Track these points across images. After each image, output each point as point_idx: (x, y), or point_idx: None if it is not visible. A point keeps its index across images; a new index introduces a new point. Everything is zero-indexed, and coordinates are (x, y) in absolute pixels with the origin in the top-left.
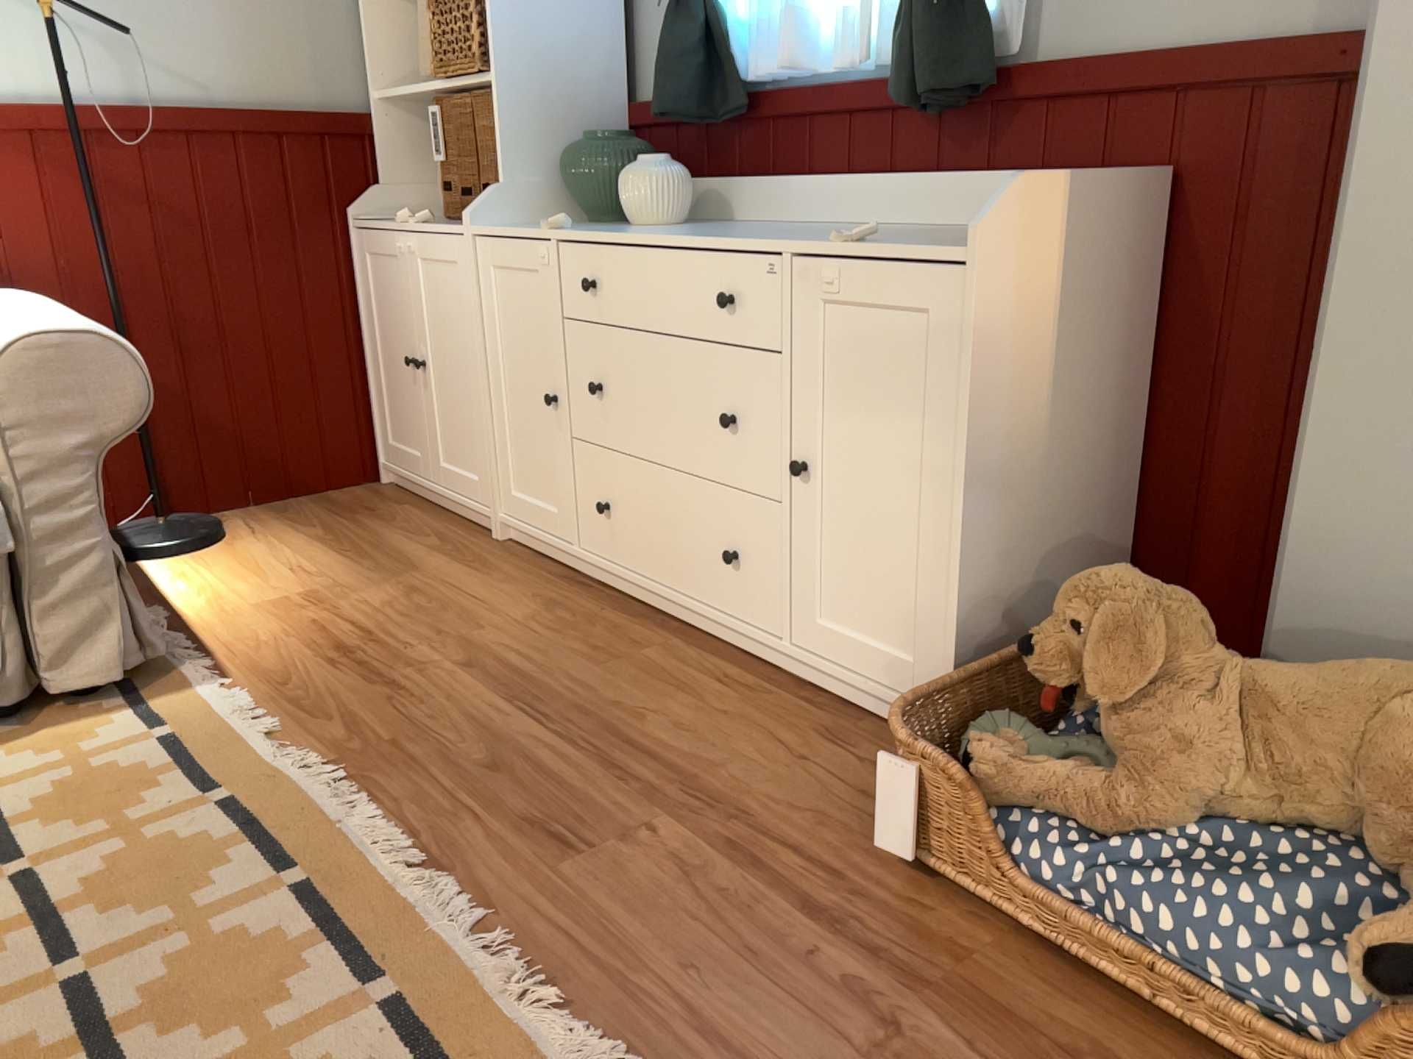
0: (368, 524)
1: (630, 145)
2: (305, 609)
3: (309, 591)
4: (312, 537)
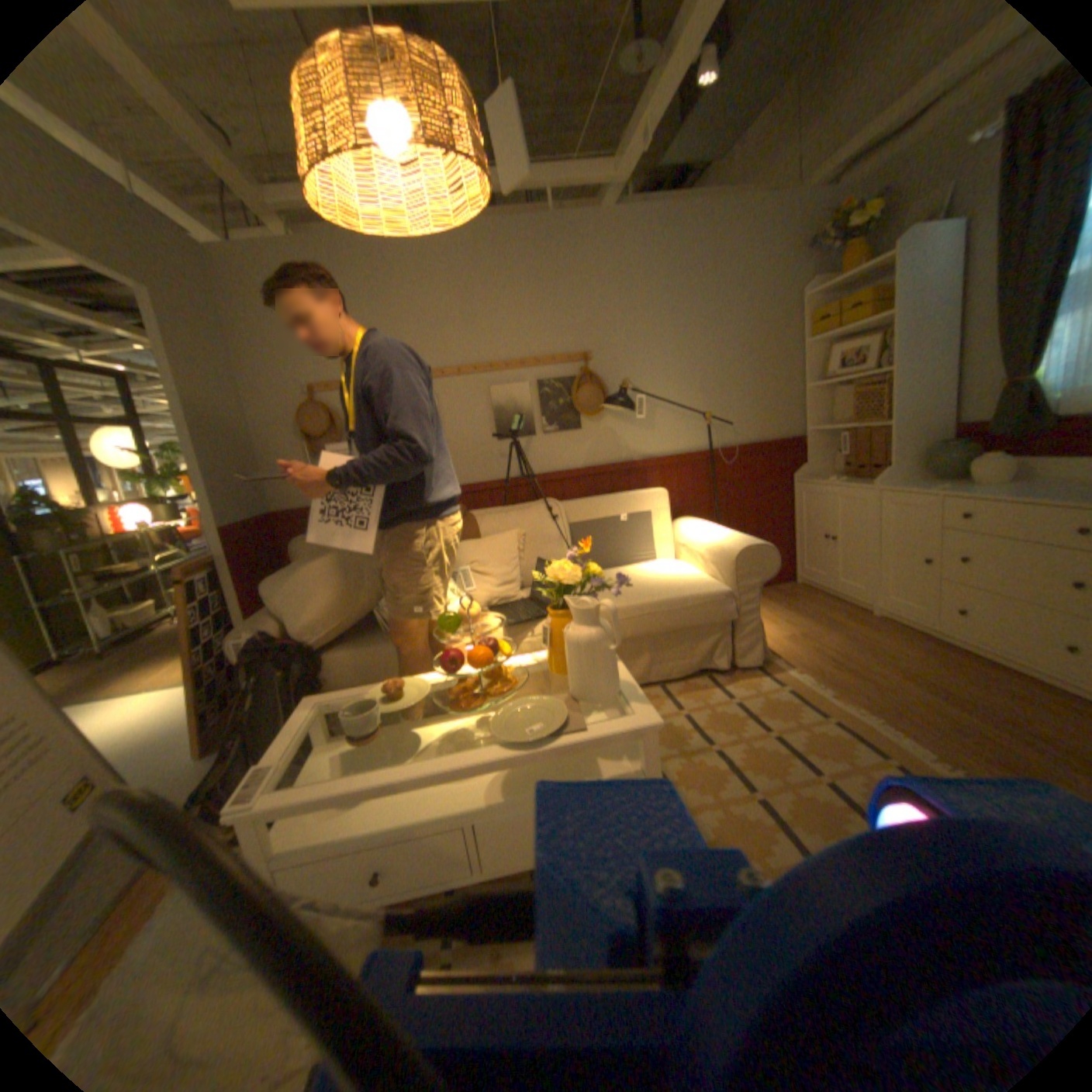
0: (805, 603)
1: (971, 444)
2: (805, 641)
3: (801, 633)
4: (784, 607)
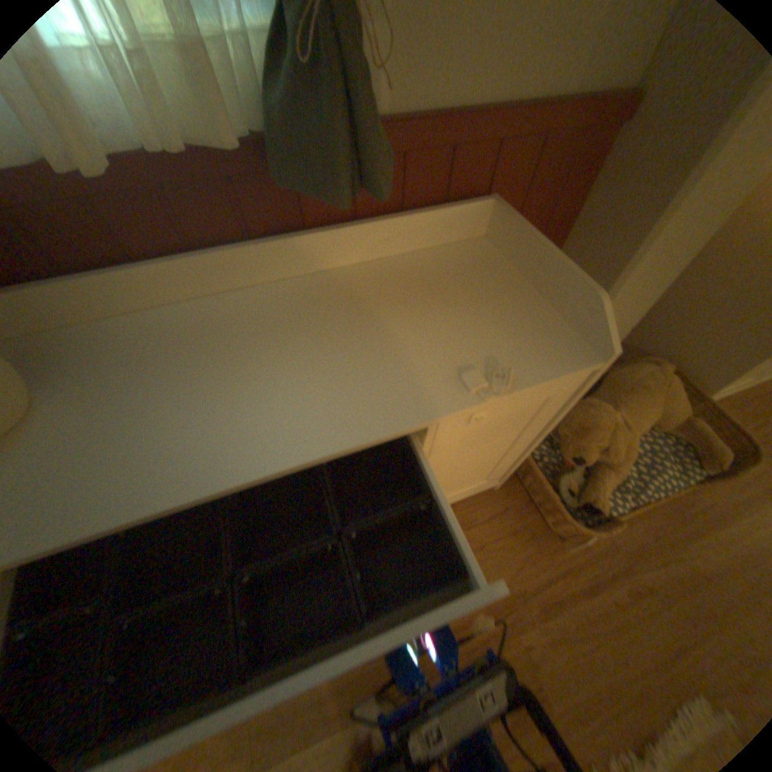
0: None
1: None
2: None
3: None
4: None
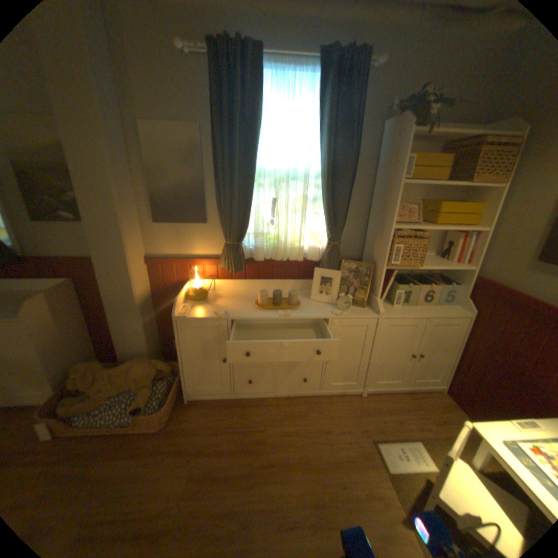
0: None
1: None
2: None
3: None
4: None
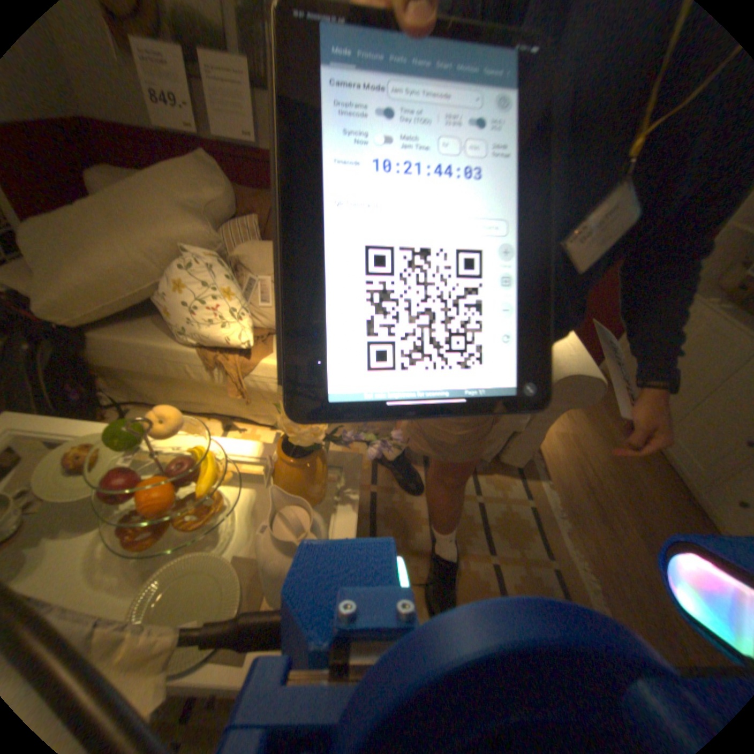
0: None
1: None
2: (574, 448)
3: (575, 435)
4: None
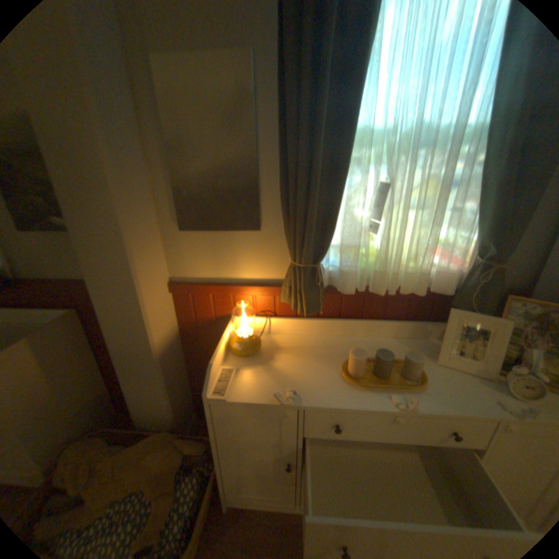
0: None
1: None
2: None
3: None
4: None
